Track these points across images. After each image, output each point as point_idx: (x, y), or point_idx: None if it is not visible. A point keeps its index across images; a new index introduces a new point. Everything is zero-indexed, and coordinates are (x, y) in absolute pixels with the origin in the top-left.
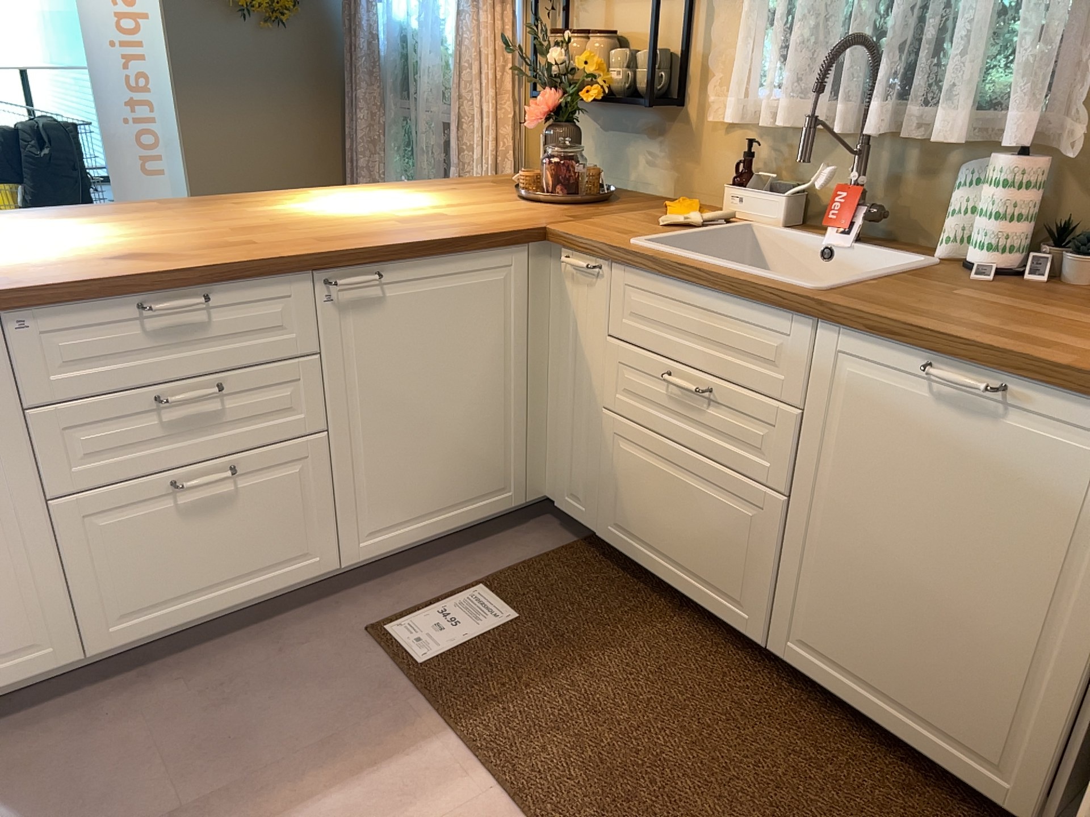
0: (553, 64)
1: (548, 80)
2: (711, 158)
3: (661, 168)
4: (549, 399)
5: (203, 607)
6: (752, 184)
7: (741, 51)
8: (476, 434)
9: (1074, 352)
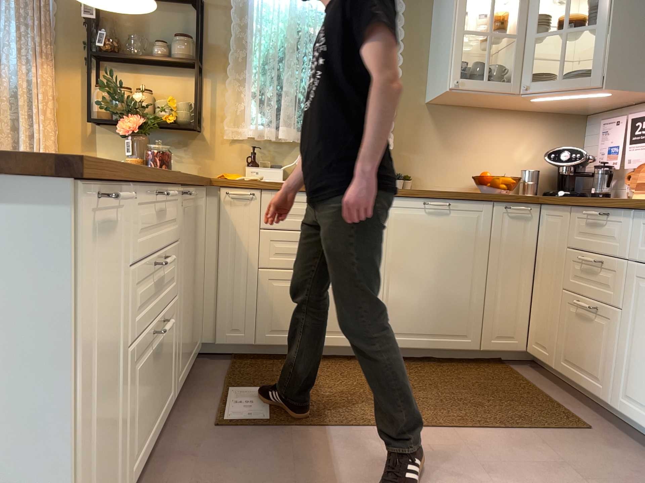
0: (139, 100)
1: (132, 109)
2: (224, 156)
3: (189, 162)
4: (206, 279)
5: (148, 443)
6: (260, 165)
7: (251, 105)
8: (196, 301)
9: (456, 191)
